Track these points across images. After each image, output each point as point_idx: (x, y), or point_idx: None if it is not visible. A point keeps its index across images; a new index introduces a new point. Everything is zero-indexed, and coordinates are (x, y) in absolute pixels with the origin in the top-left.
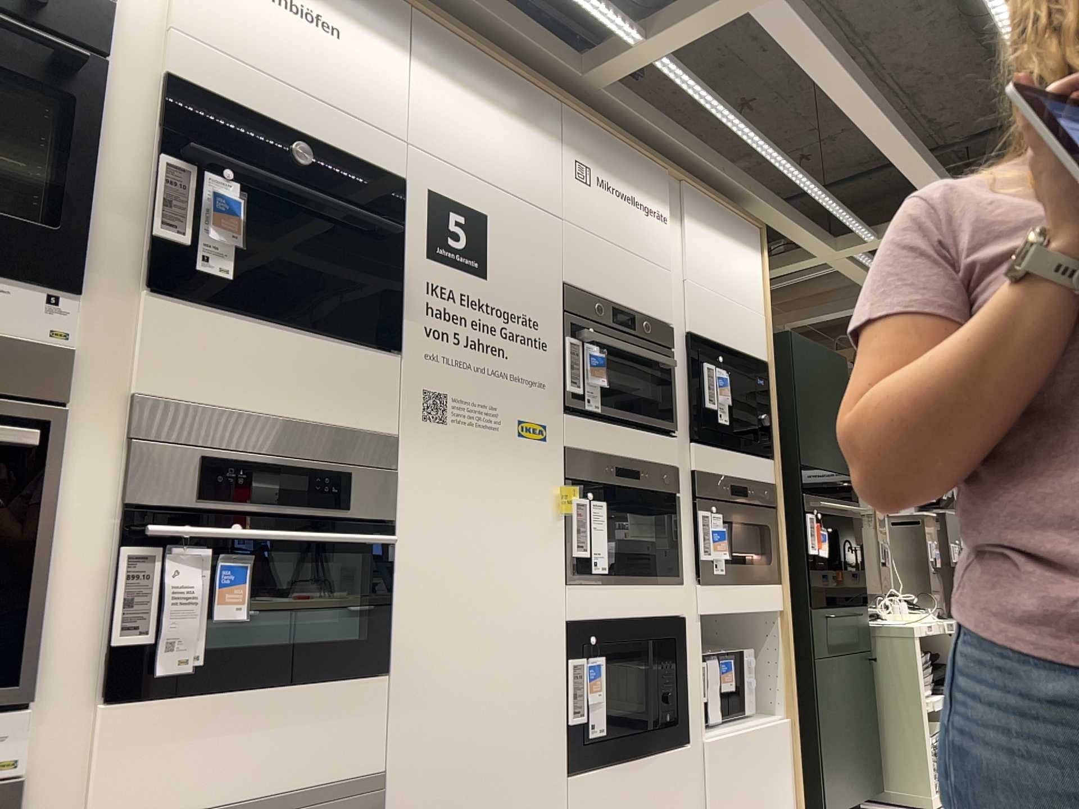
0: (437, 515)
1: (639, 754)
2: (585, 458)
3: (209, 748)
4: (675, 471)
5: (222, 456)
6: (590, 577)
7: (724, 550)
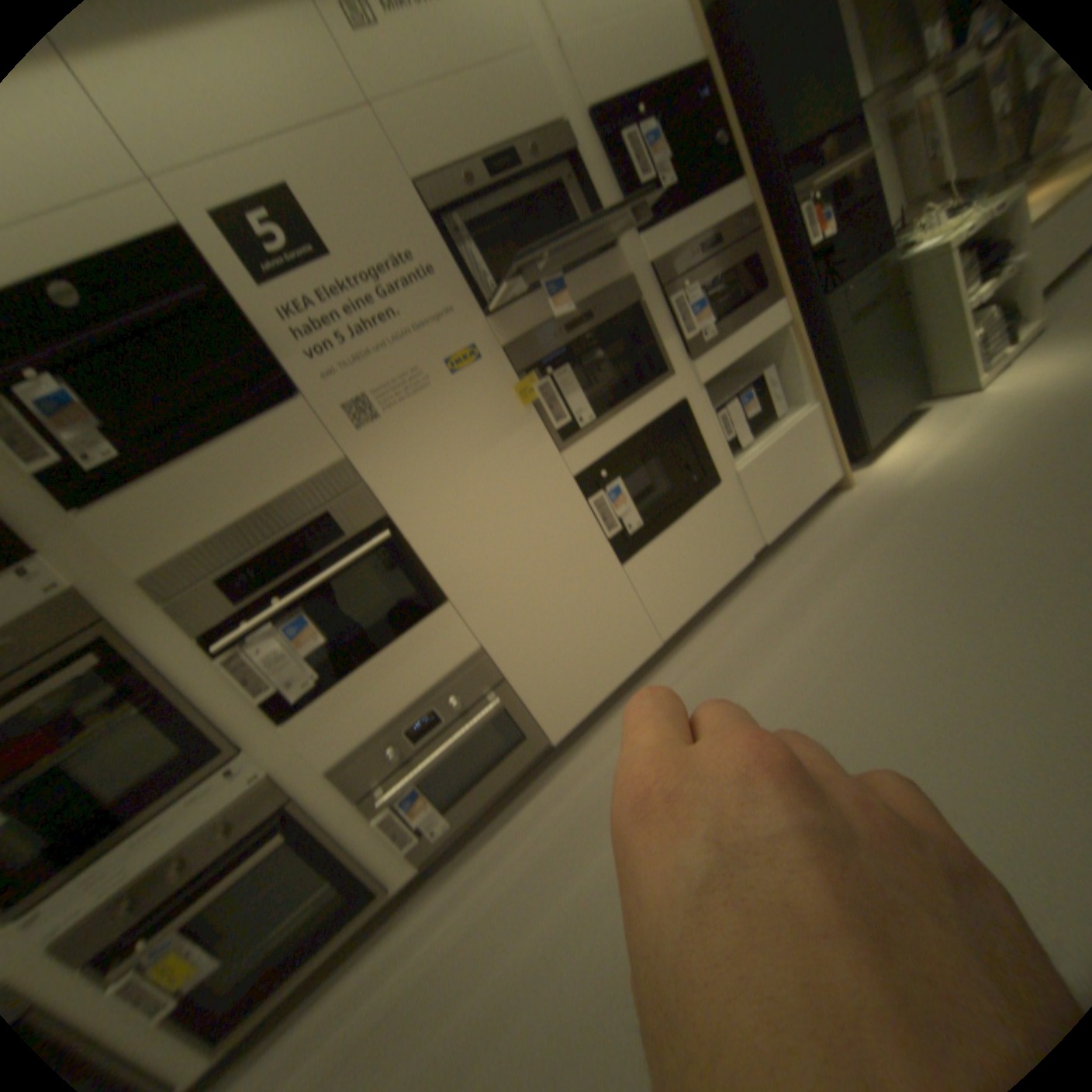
0: (419, 485)
1: (677, 516)
2: (527, 342)
3: (359, 702)
4: (628, 281)
5: (230, 568)
6: (579, 431)
7: (708, 315)
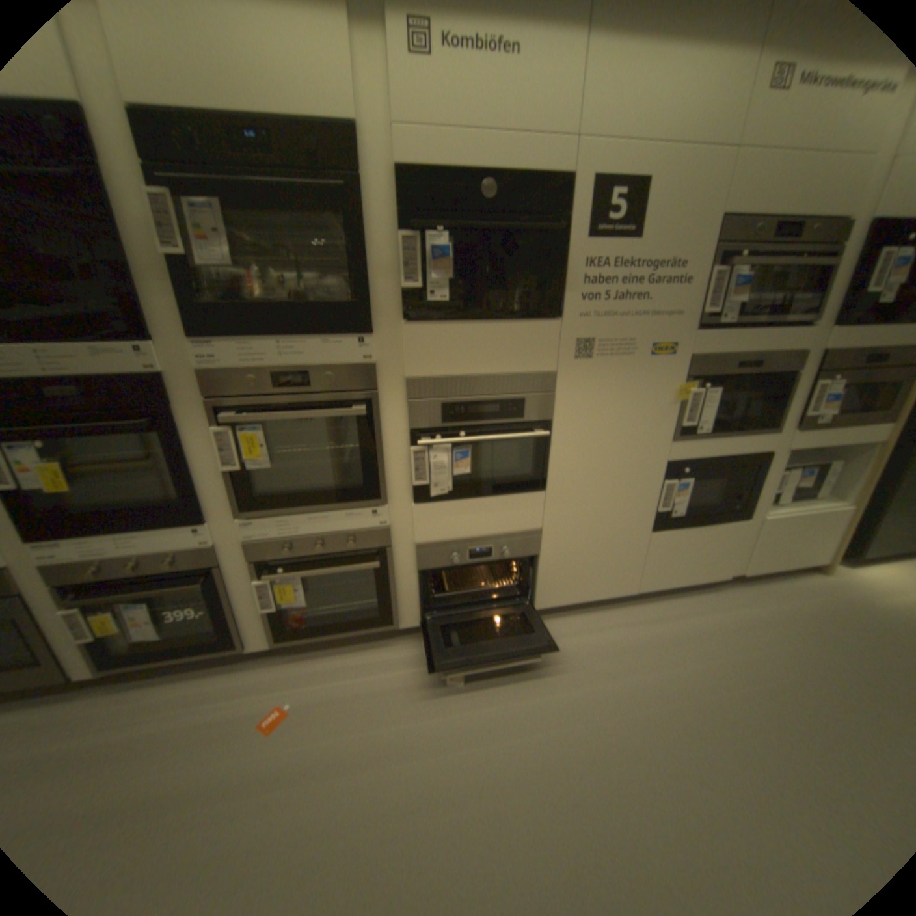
0: (581, 413)
1: (707, 524)
2: (709, 360)
3: (458, 519)
4: (803, 354)
5: (452, 401)
6: (694, 435)
7: (836, 407)
